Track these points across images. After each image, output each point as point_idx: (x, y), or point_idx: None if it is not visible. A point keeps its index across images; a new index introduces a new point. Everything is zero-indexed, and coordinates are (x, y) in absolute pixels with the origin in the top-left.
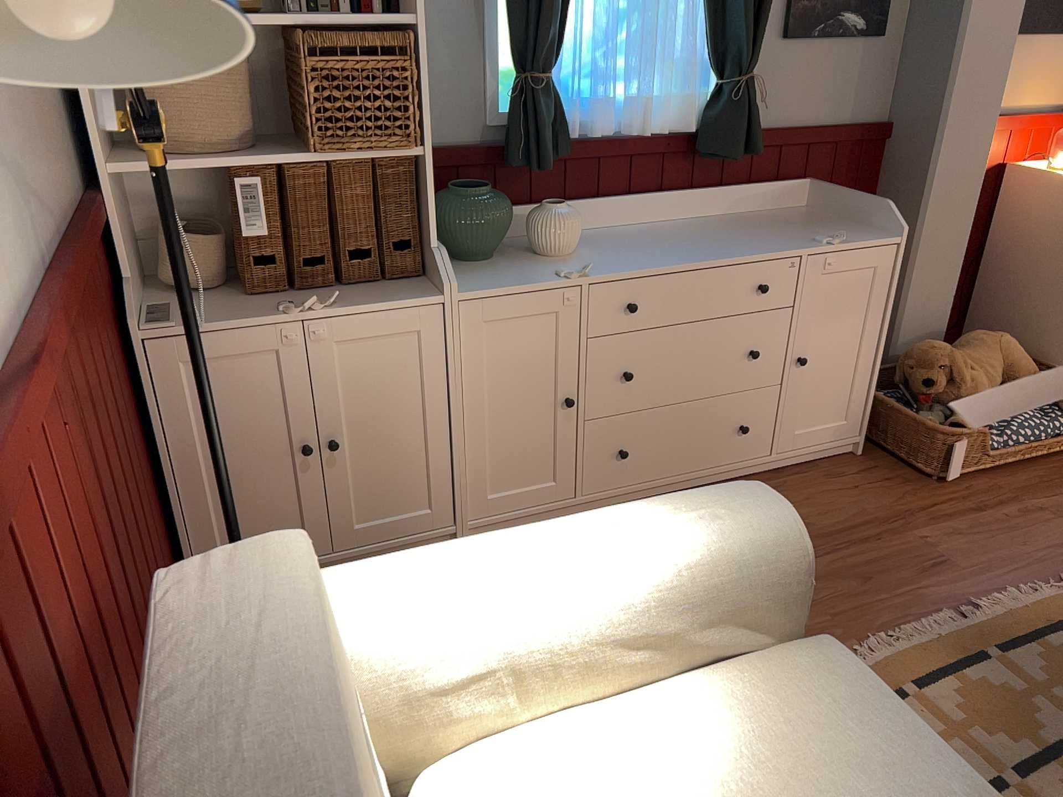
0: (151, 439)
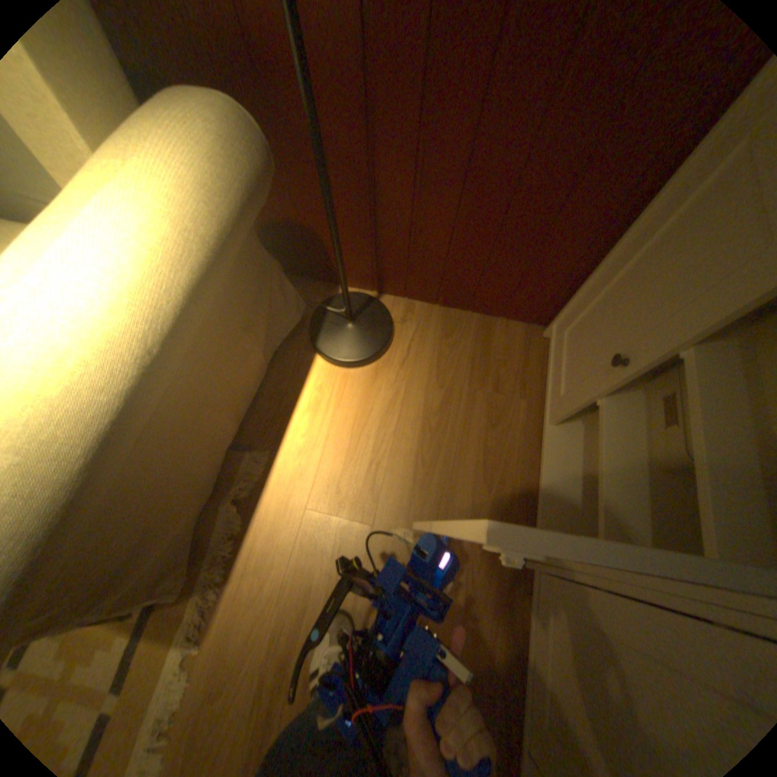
0: (657, 199)
